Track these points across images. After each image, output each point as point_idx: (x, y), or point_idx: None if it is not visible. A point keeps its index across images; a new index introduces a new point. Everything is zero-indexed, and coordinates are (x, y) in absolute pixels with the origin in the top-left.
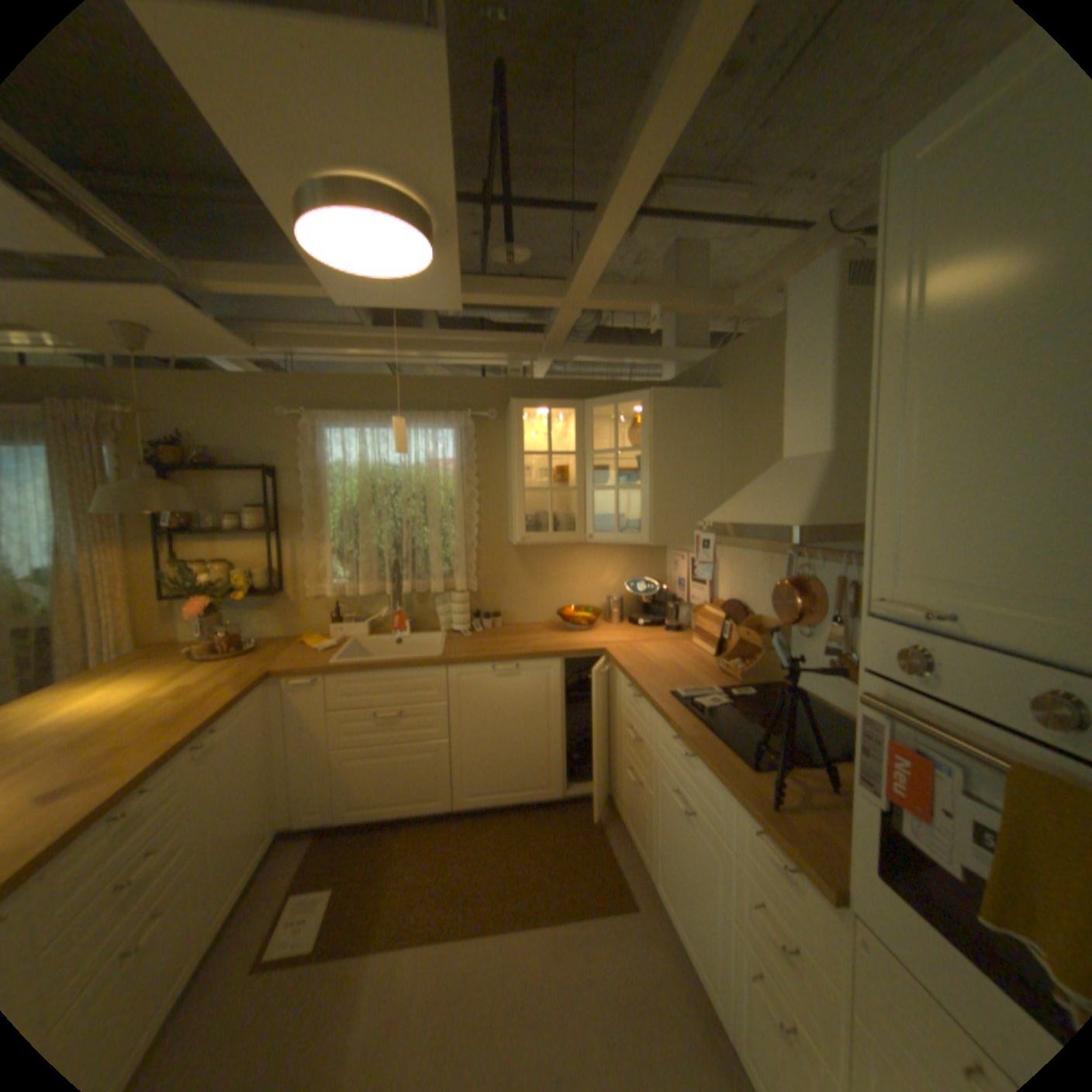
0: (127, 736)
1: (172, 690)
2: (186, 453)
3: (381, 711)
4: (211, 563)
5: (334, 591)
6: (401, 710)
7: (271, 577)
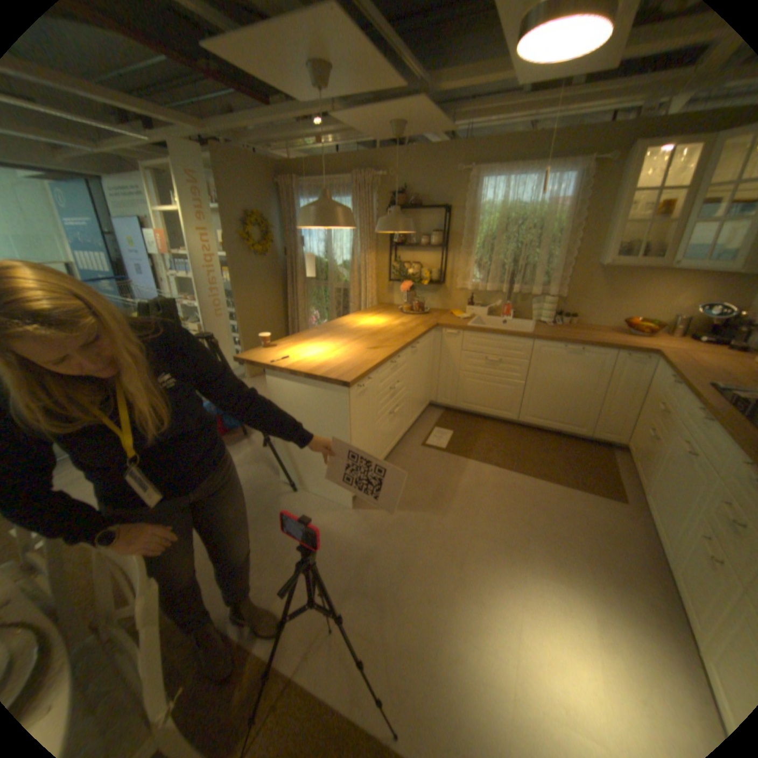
0: (388, 336)
1: (398, 323)
2: (407, 199)
3: (490, 357)
4: (413, 264)
5: (472, 286)
6: (501, 359)
7: (440, 274)
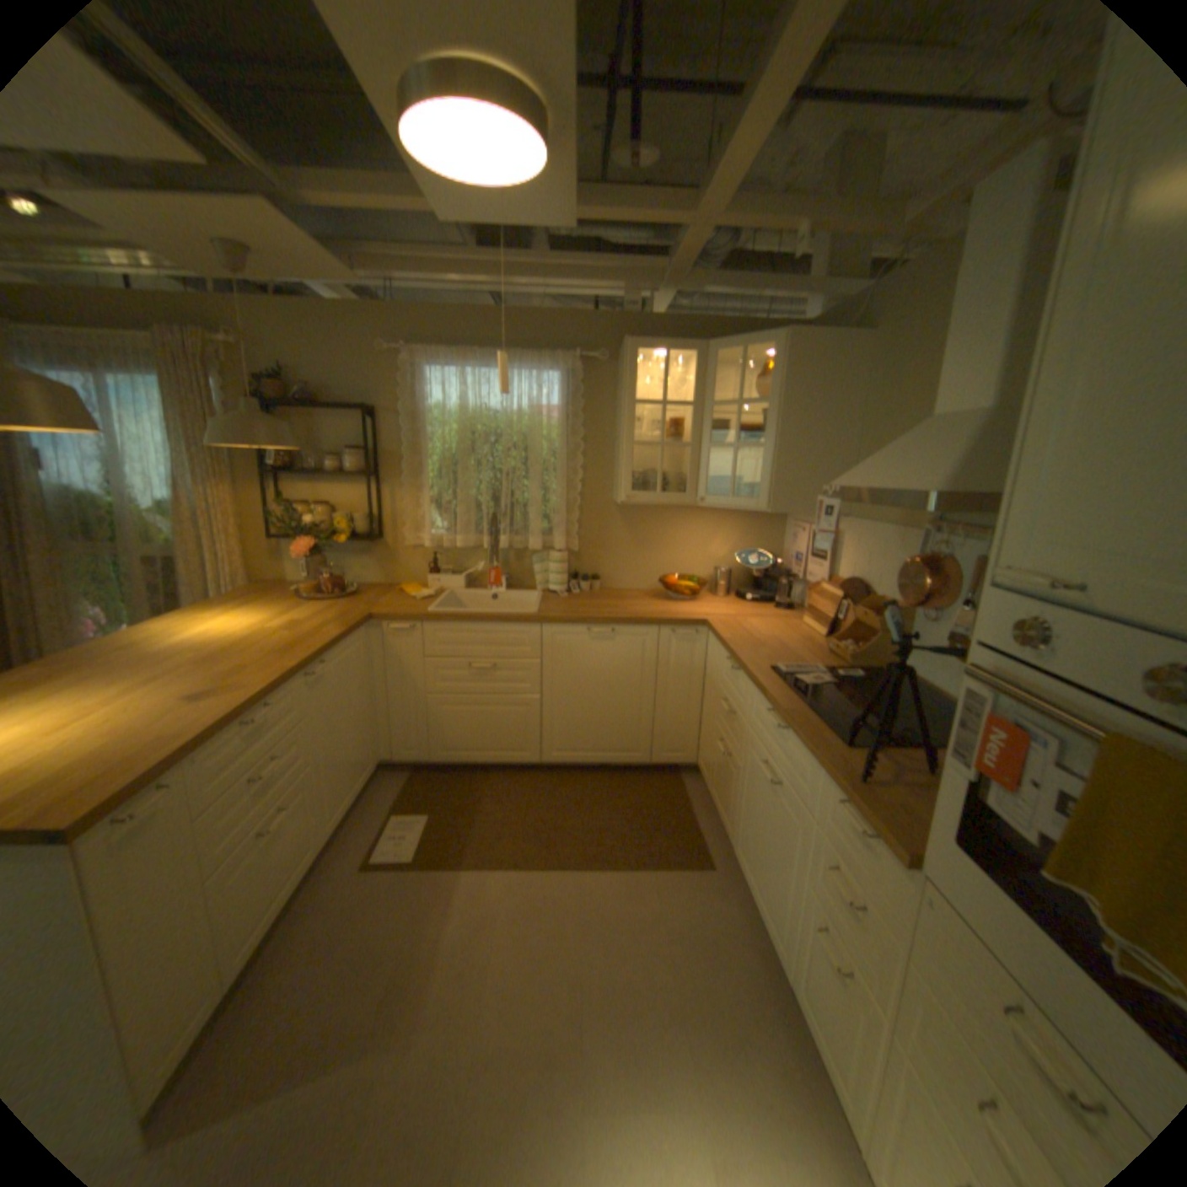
0: (250, 658)
1: (285, 623)
2: (287, 390)
3: (476, 662)
4: (315, 506)
5: (432, 542)
6: (495, 663)
7: (371, 523)
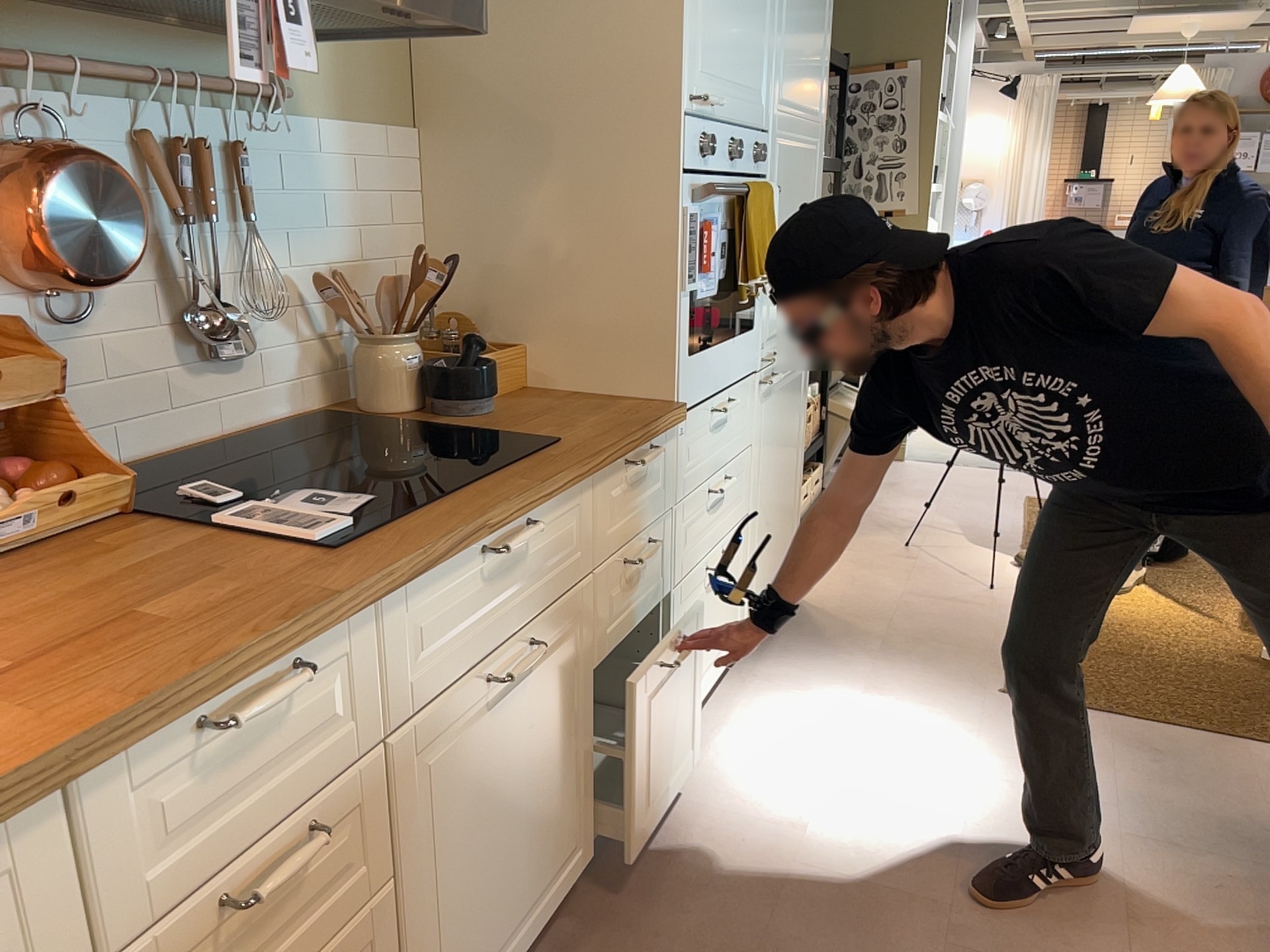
0: None
1: None
2: None
3: None
4: None
5: None
6: None
7: None
